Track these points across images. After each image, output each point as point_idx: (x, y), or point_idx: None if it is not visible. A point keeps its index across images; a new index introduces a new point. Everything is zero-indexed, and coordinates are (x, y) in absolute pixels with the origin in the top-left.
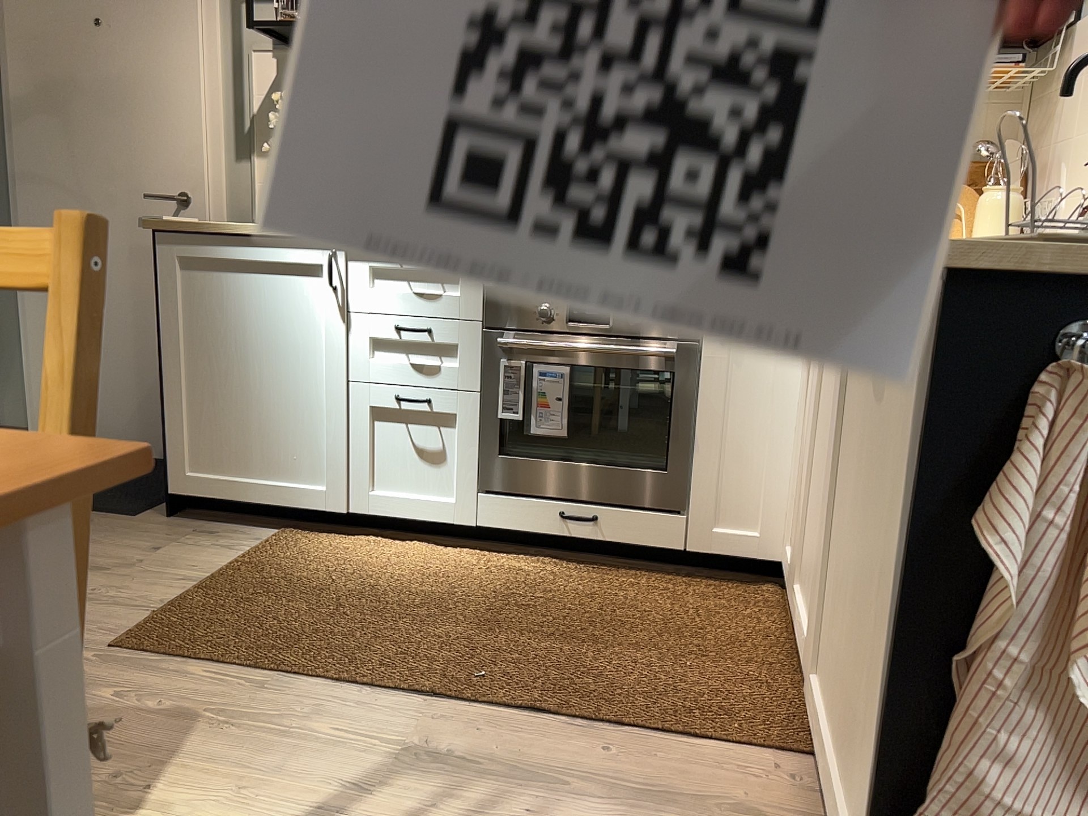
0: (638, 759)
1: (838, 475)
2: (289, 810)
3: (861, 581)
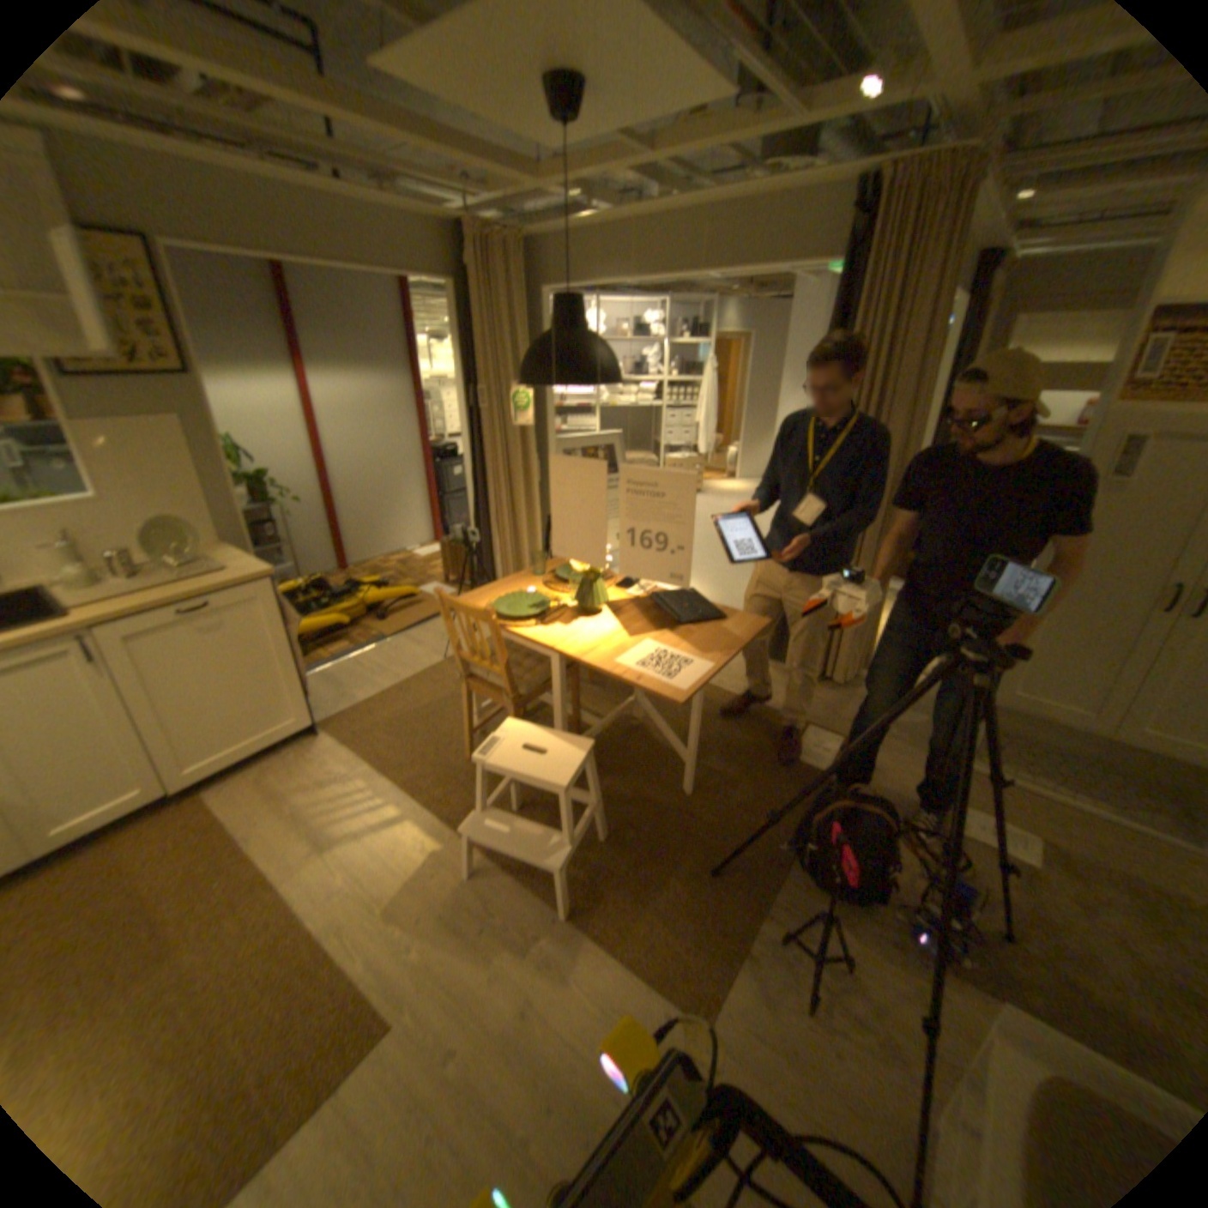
0: (252, 814)
1: (143, 699)
2: (382, 839)
3: (218, 693)
